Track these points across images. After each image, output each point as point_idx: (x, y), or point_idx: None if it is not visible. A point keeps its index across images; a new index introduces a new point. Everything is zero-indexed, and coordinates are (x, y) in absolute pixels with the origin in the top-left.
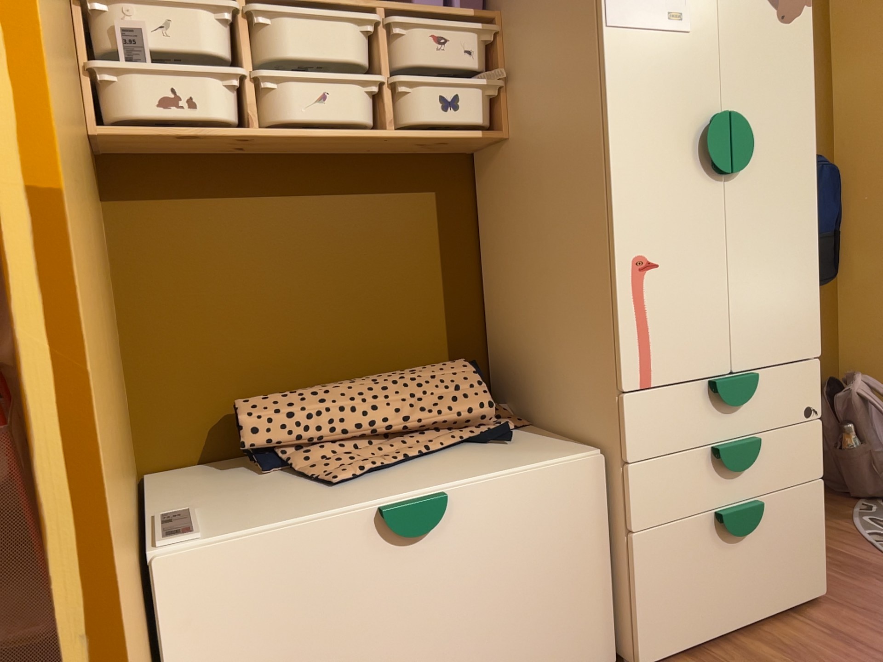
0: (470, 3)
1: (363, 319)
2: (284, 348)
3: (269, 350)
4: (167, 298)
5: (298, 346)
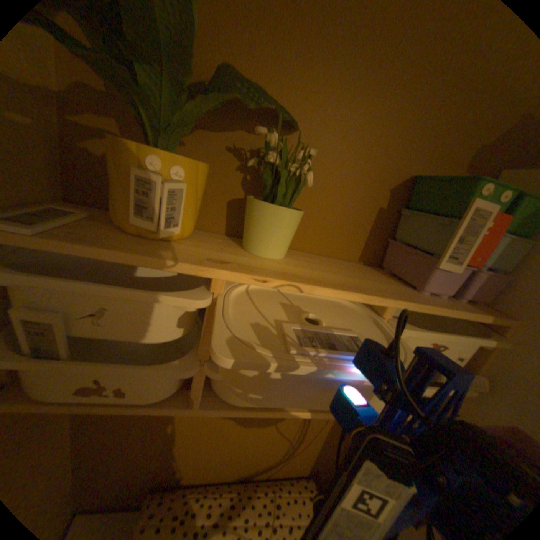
0: (486, 291)
1: (261, 448)
2: (198, 458)
3: (186, 458)
4: (117, 425)
5: (208, 458)
